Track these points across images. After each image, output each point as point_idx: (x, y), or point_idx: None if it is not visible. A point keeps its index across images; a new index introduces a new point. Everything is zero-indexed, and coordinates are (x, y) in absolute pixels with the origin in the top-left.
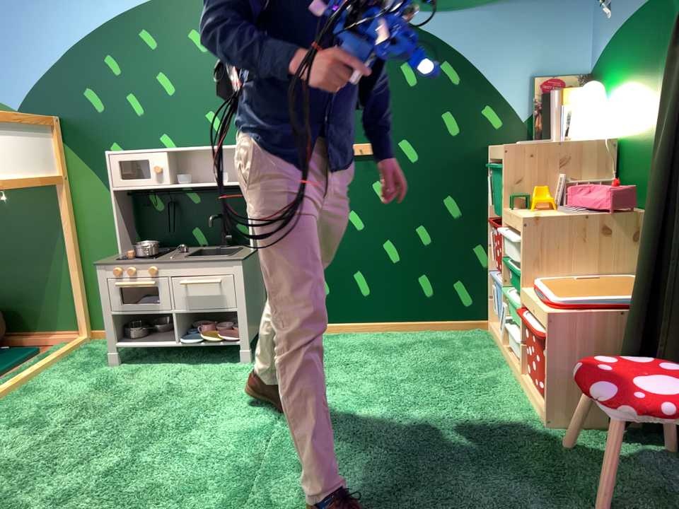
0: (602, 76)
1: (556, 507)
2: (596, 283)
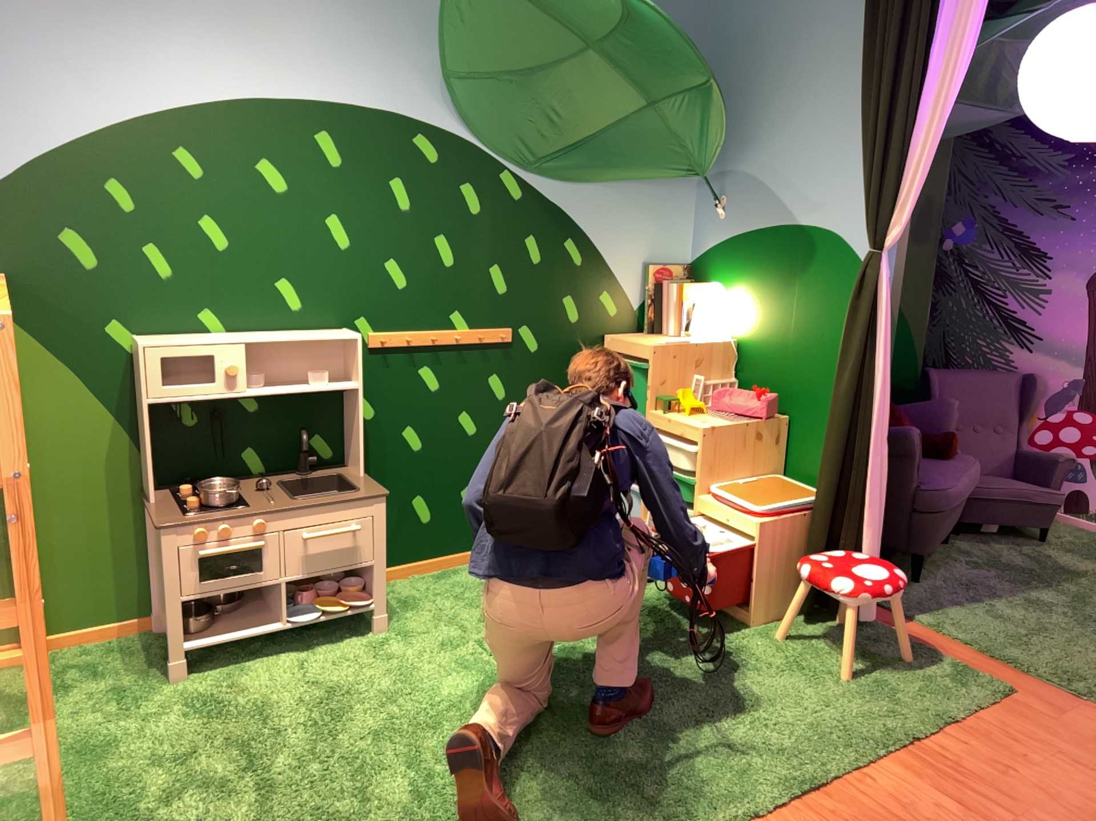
0: (716, 278)
1: (812, 677)
2: (761, 485)
